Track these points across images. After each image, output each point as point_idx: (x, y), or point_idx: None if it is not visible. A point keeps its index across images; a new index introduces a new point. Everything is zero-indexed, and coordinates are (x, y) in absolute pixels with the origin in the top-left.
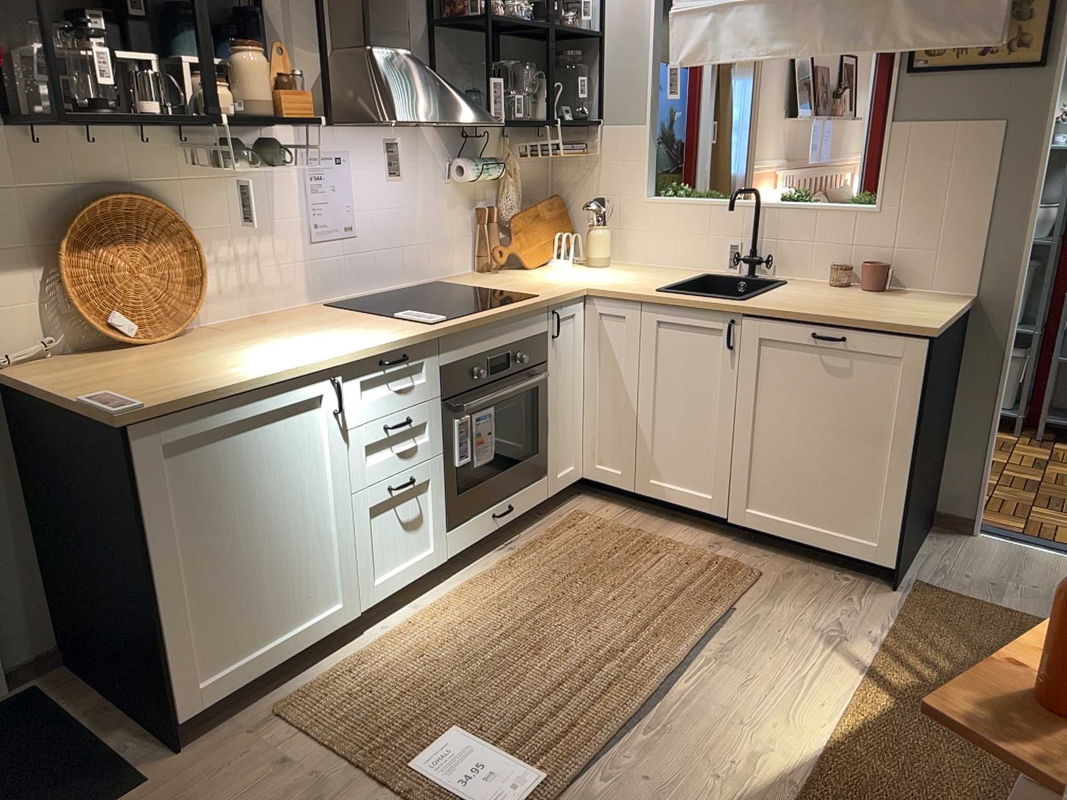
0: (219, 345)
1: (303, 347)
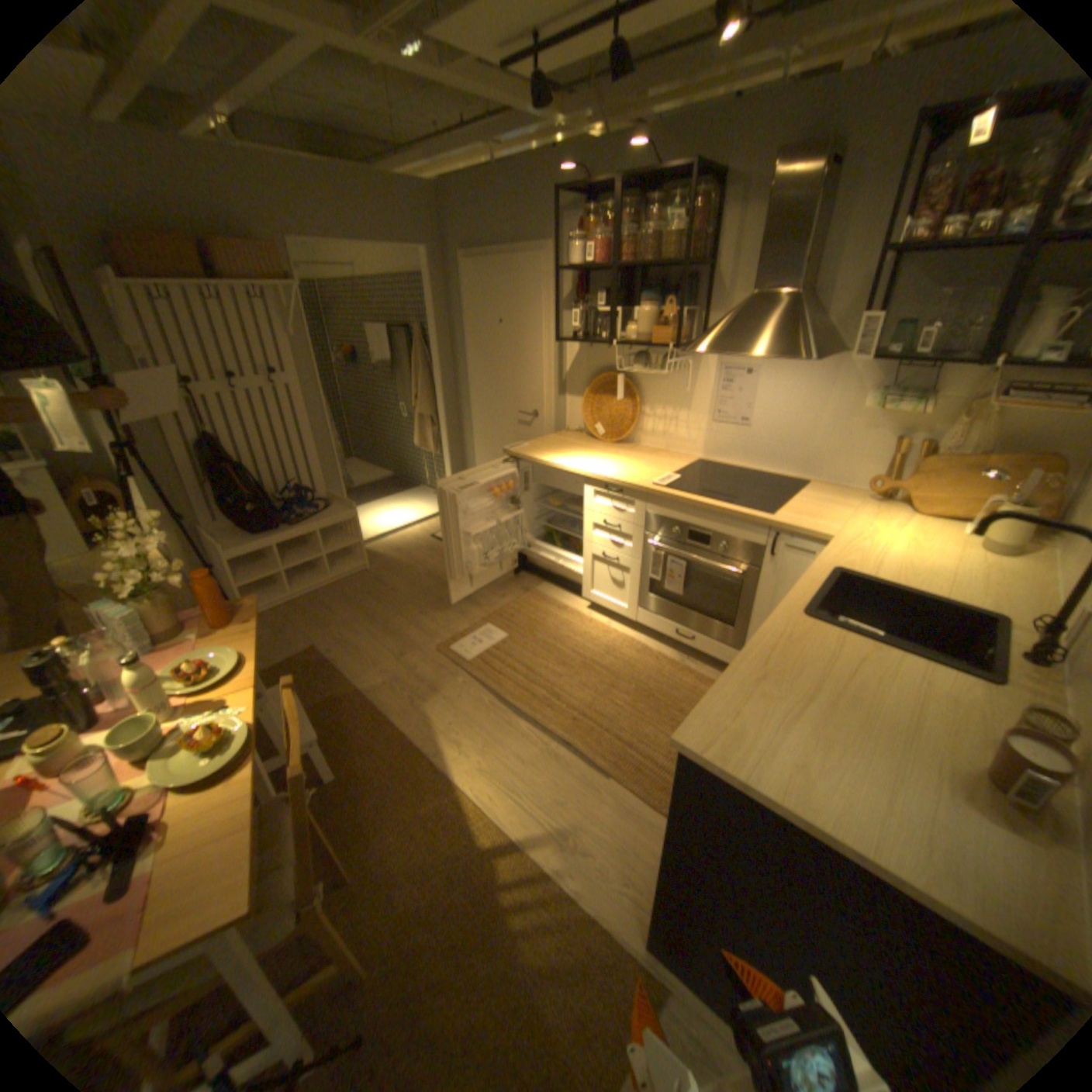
0: (601, 451)
1: (597, 463)
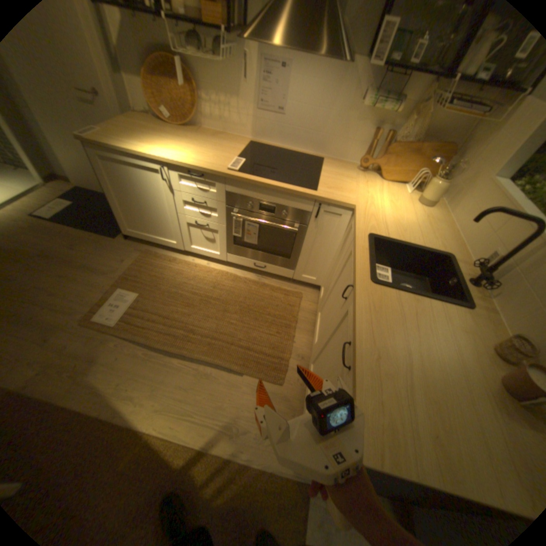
0: (174, 135)
1: (176, 149)
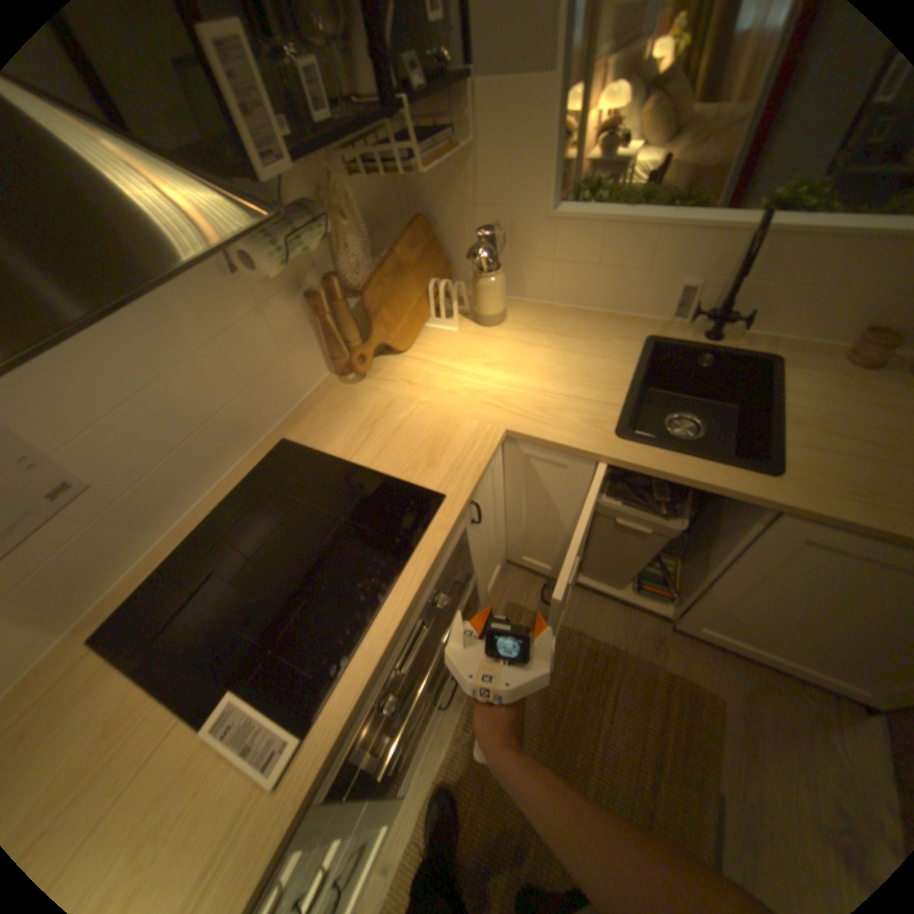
0: None
1: None
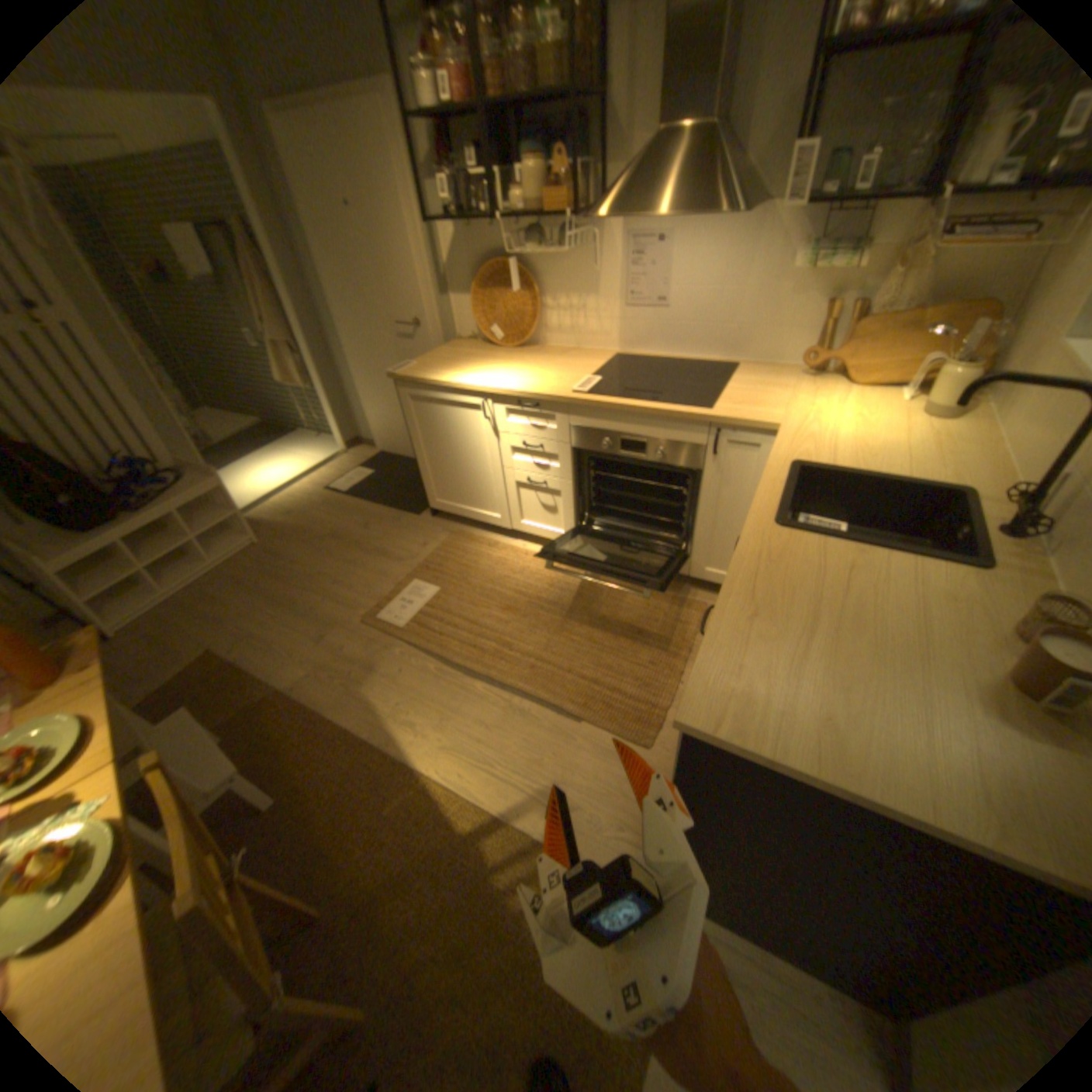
0: (506, 359)
1: (505, 375)
